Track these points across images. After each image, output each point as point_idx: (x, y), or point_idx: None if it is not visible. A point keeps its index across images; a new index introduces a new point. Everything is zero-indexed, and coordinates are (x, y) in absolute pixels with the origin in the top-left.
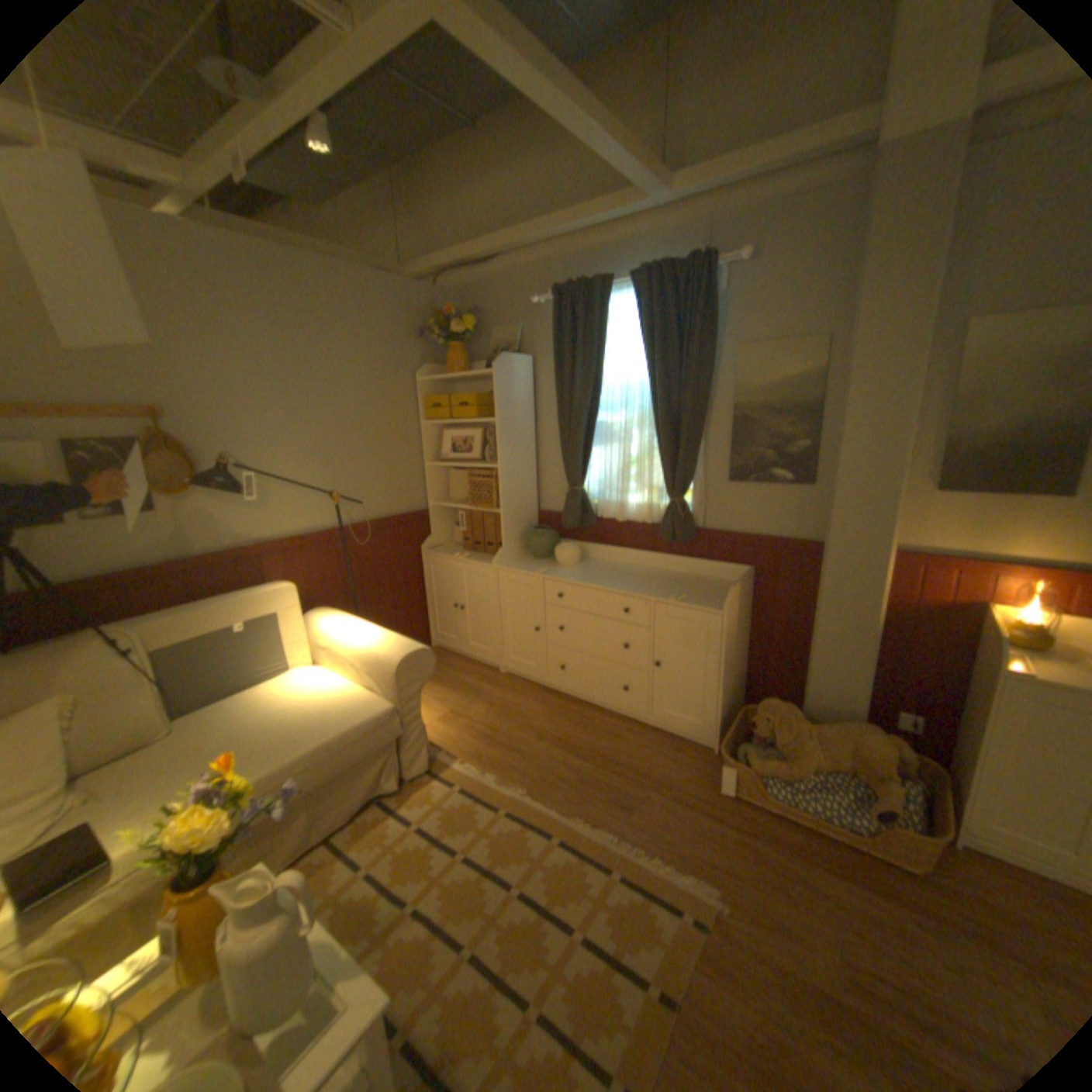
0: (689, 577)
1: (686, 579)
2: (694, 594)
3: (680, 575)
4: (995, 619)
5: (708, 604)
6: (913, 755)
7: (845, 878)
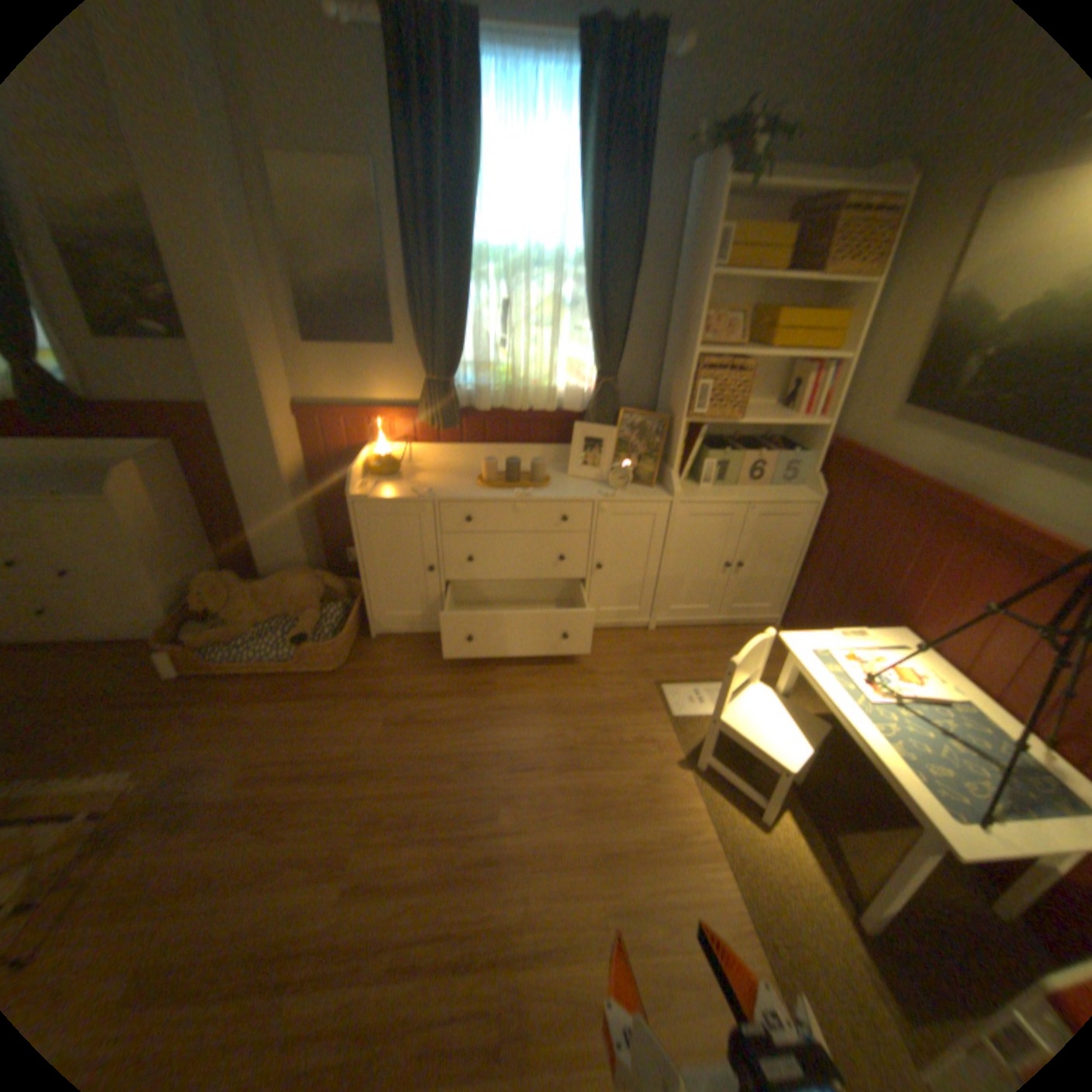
0: (93, 466)
1: (86, 470)
2: (79, 486)
3: (81, 466)
4: (361, 458)
5: (89, 495)
6: (332, 583)
7: (270, 703)
